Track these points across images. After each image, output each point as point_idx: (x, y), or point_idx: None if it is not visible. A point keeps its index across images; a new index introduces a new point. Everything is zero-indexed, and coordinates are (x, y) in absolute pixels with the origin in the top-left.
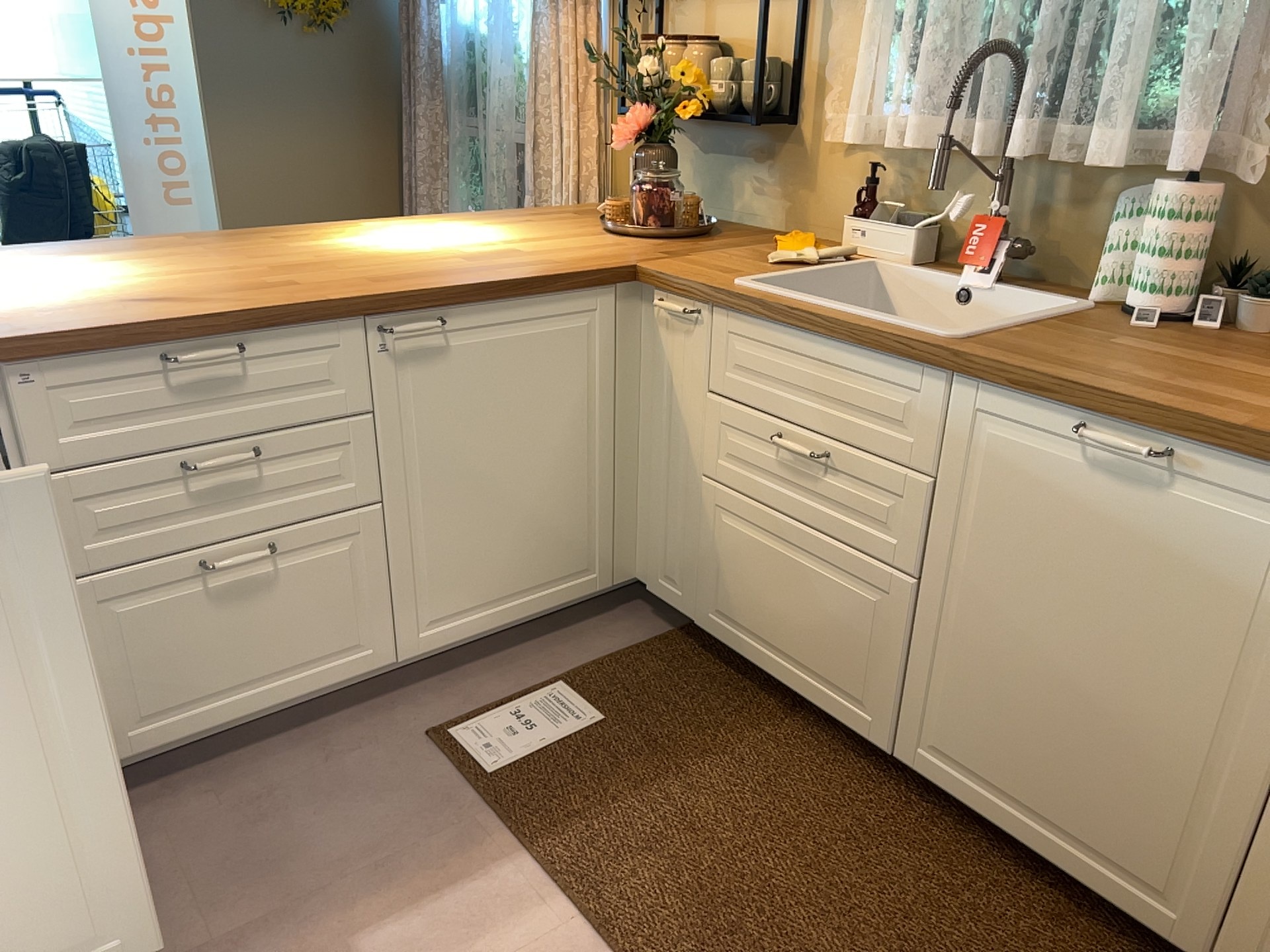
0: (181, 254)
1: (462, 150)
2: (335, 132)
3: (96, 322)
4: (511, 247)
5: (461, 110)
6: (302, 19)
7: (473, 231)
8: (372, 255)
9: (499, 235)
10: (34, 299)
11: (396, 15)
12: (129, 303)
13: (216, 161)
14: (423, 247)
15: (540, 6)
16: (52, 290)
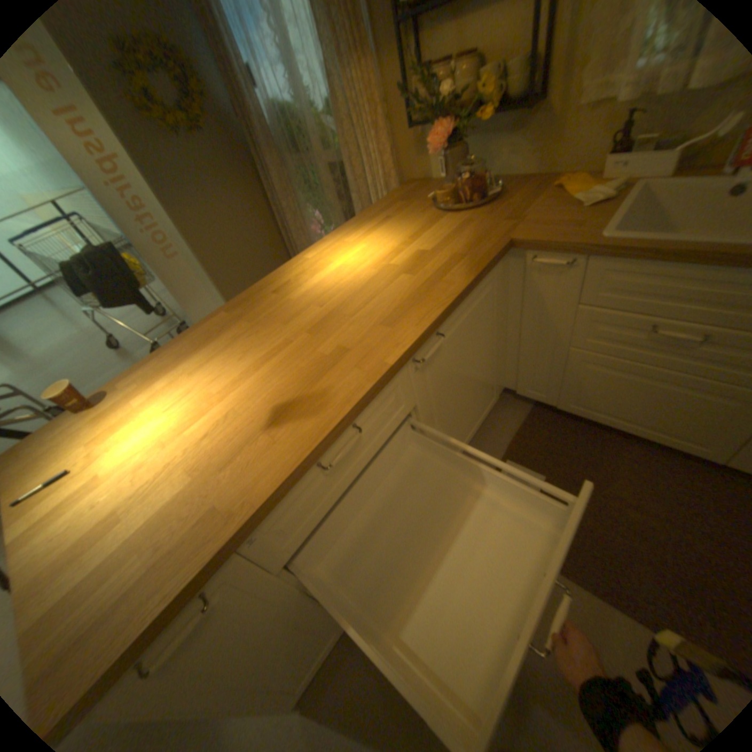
0: (237, 334)
1: (295, 176)
2: (225, 189)
3: (269, 474)
4: (415, 248)
5: (287, 152)
6: (180, 127)
7: (371, 239)
8: (347, 290)
9: (391, 238)
10: (197, 445)
11: (224, 105)
12: (265, 426)
13: (178, 230)
14: (366, 268)
15: (328, 66)
16: (199, 425)
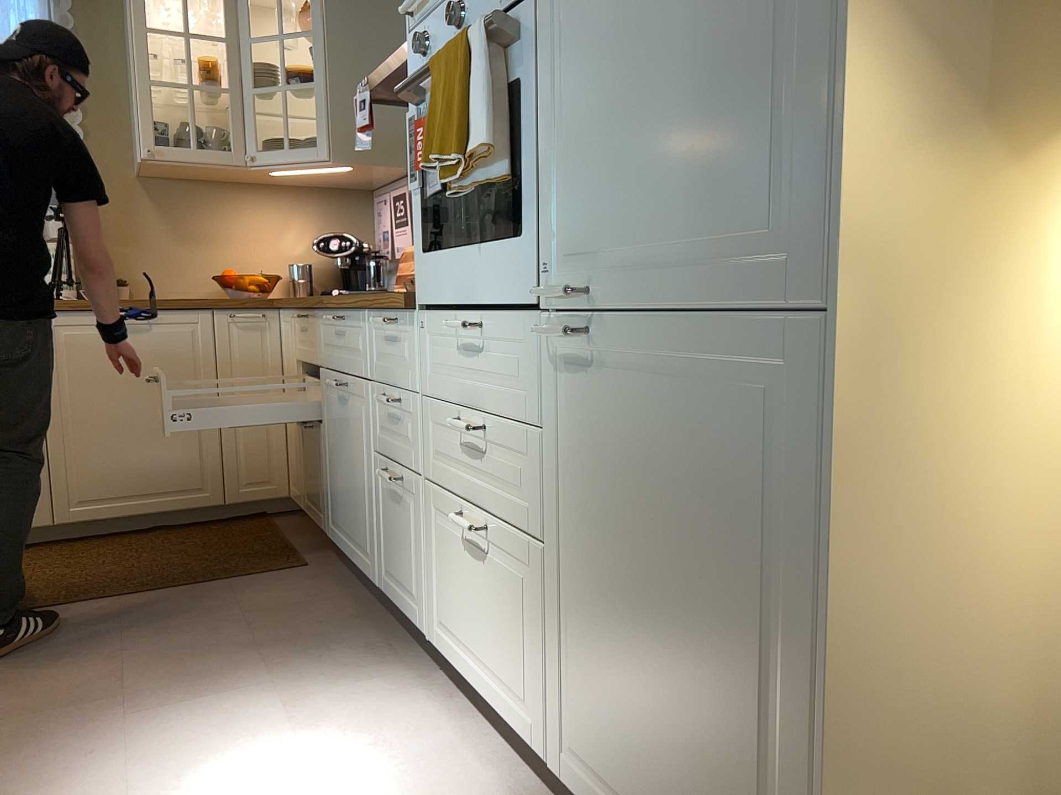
0: None
1: None
2: None
3: None
4: None
5: None
6: None
7: None
8: None
9: None
10: None
11: None
12: None
13: None
14: None
15: None
16: None
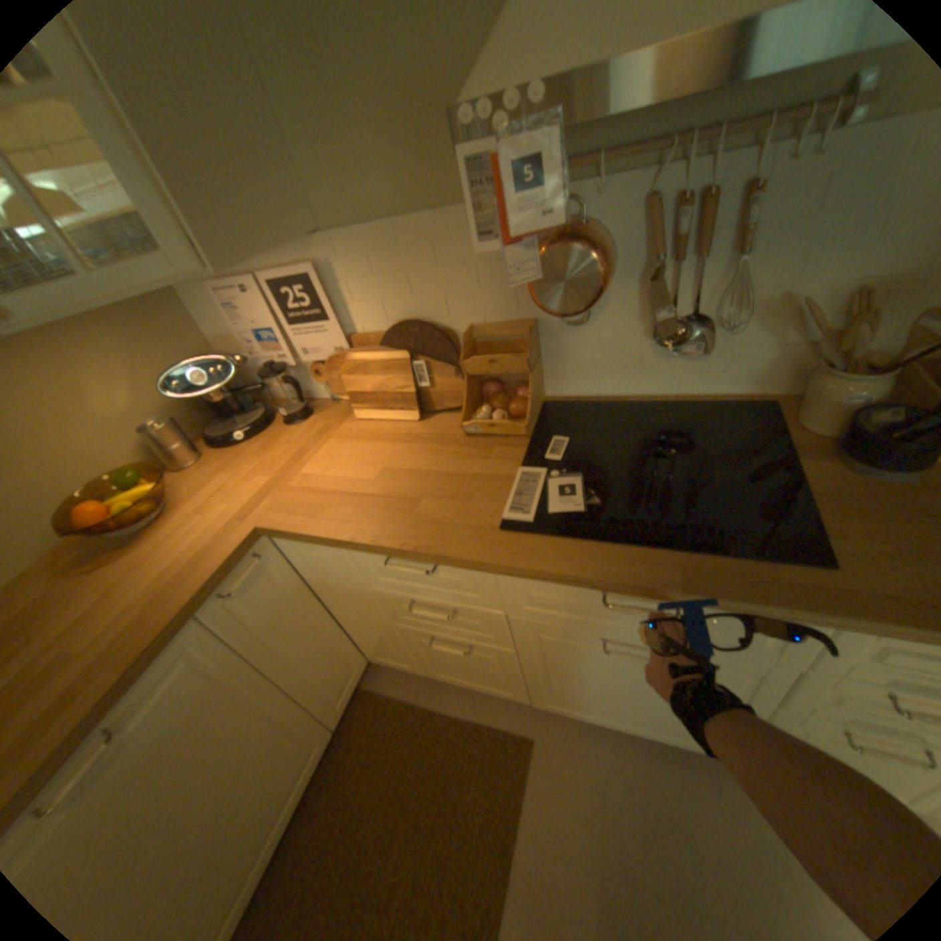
0: None
1: None
2: None
3: None
4: None
5: None
6: None
7: None
8: None
9: None
10: None
11: None
12: None
13: None
14: None
15: None
16: None
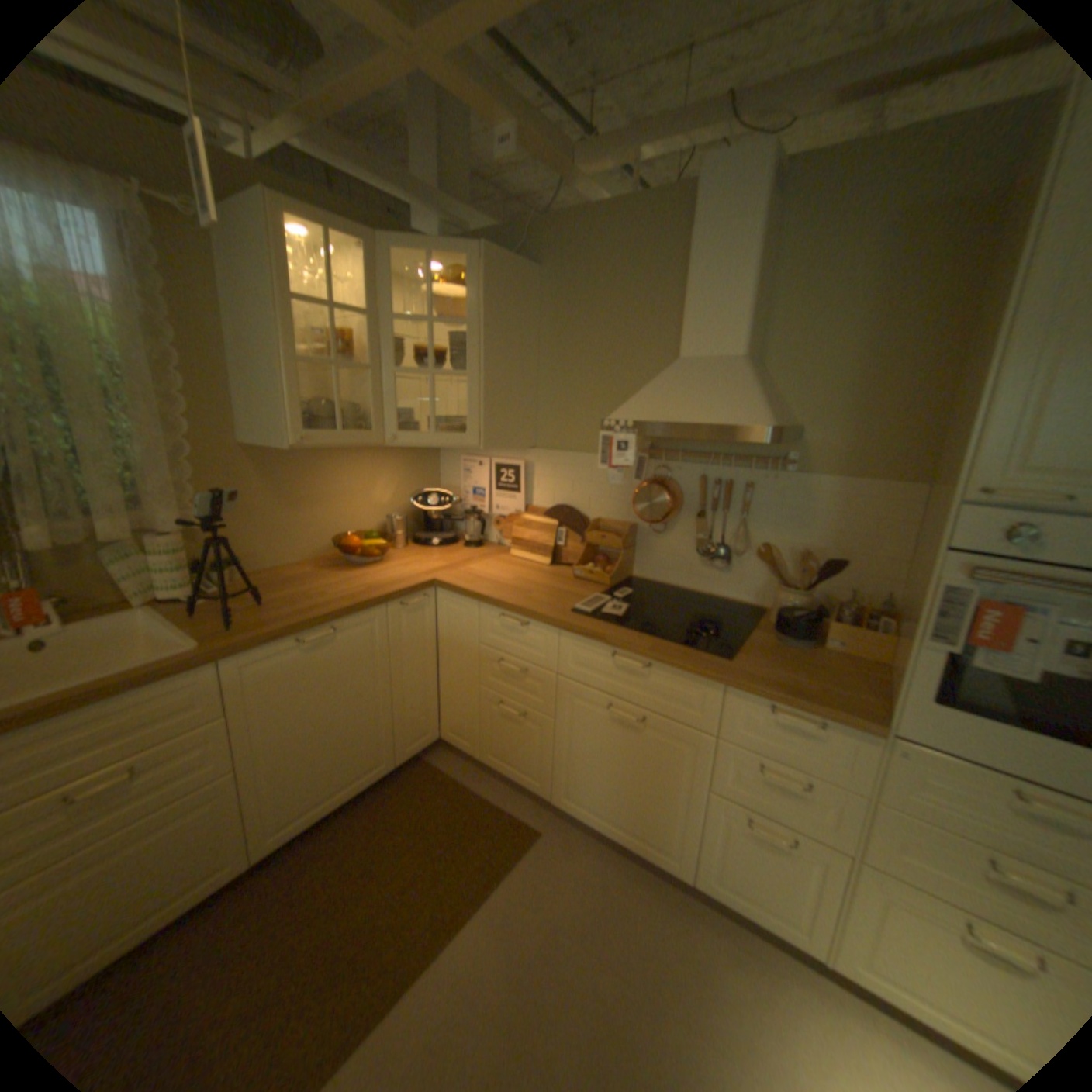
0: None
1: None
2: None
3: None
4: None
5: None
6: None
7: None
8: None
9: None
10: None
11: None
12: None
13: None
14: None
15: None
16: None
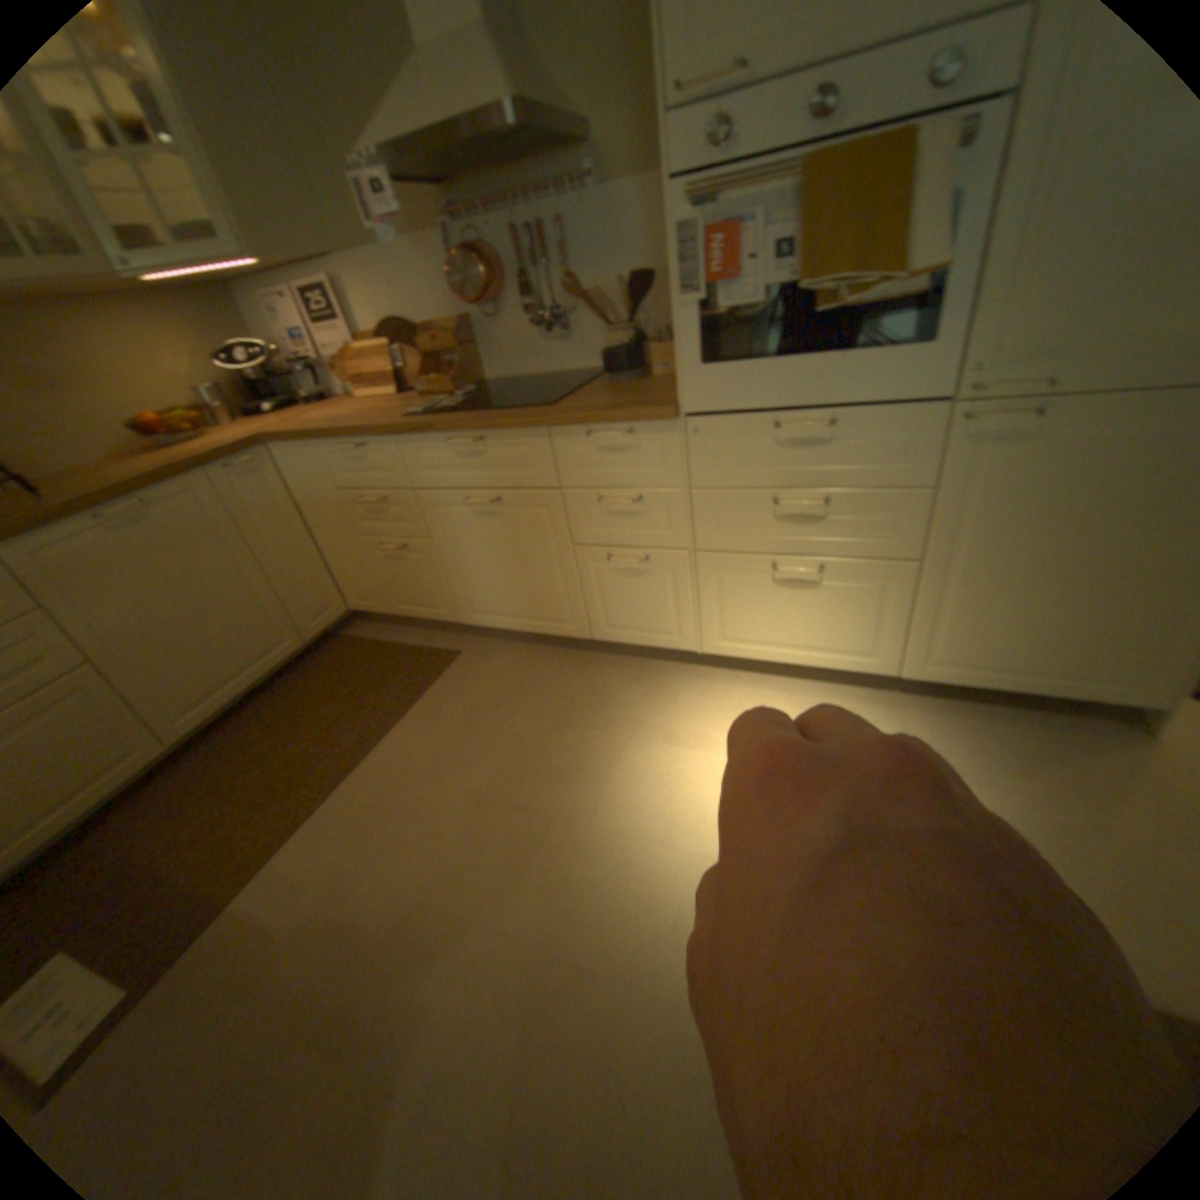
0: None
1: None
2: None
3: None
4: None
5: None
6: None
7: None
8: None
9: None
10: None
11: None
12: None
13: None
14: None
15: None
16: None
